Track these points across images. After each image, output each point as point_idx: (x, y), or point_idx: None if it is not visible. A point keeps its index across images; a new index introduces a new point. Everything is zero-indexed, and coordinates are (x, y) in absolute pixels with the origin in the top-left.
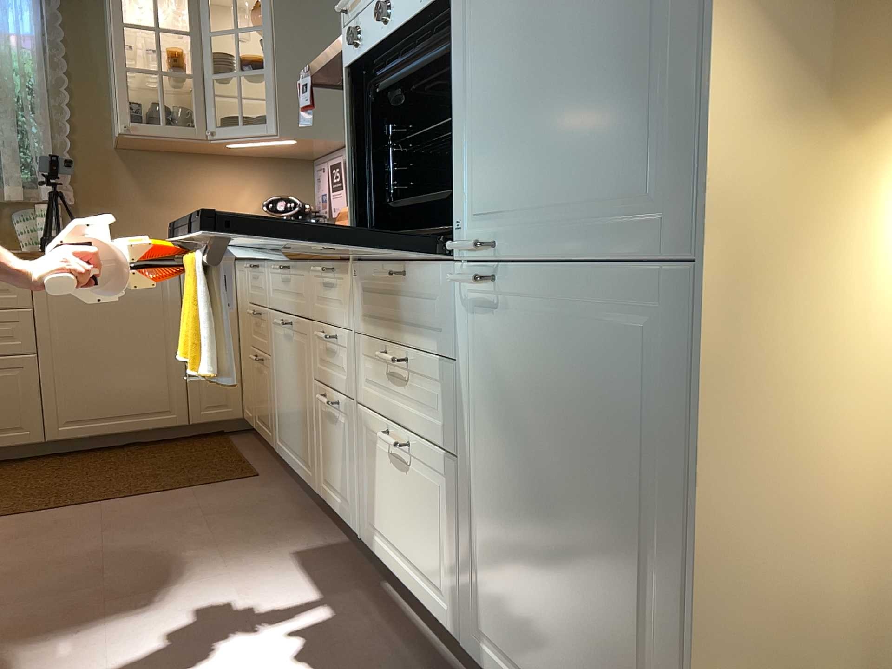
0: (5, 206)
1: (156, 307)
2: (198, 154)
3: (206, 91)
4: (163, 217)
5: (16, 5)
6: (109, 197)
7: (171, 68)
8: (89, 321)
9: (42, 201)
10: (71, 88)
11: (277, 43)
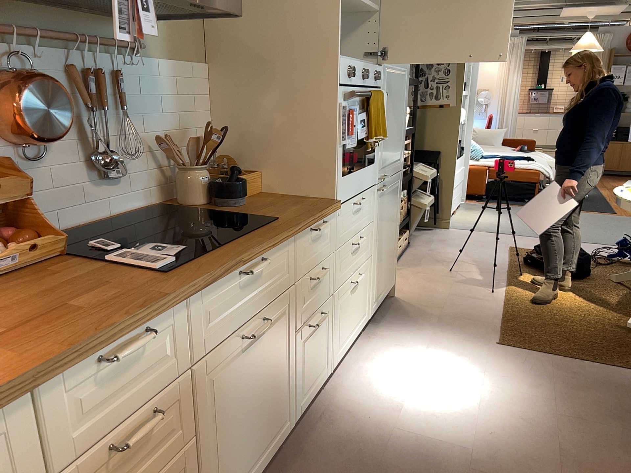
0: None
1: None
2: None
3: None
4: None
5: None
6: None
7: None
8: None
9: None
10: None
11: None
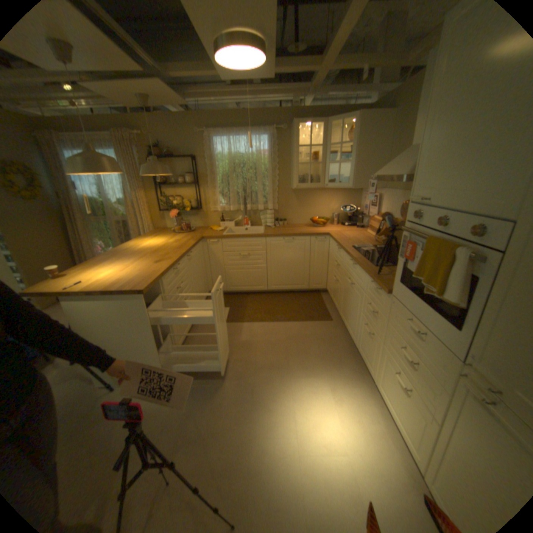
0: (257, 210)
1: (302, 252)
2: (318, 188)
3: (325, 169)
4: (304, 212)
5: (263, 140)
6: (287, 206)
7: (313, 159)
8: (281, 256)
9: (268, 209)
10: (278, 168)
11: (357, 148)
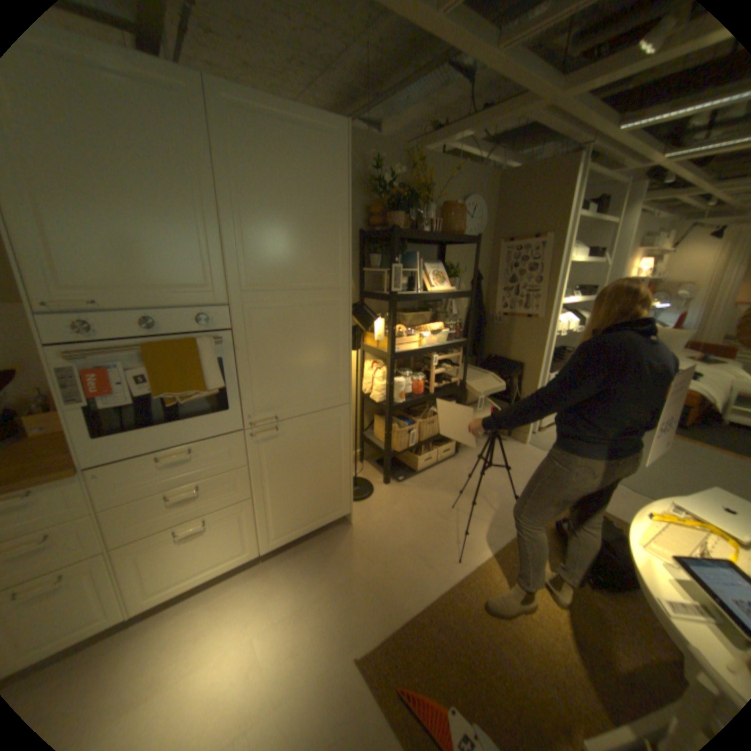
0: None
1: None
2: None
3: None
4: None
5: None
6: None
7: None
8: None
9: None
10: None
11: None
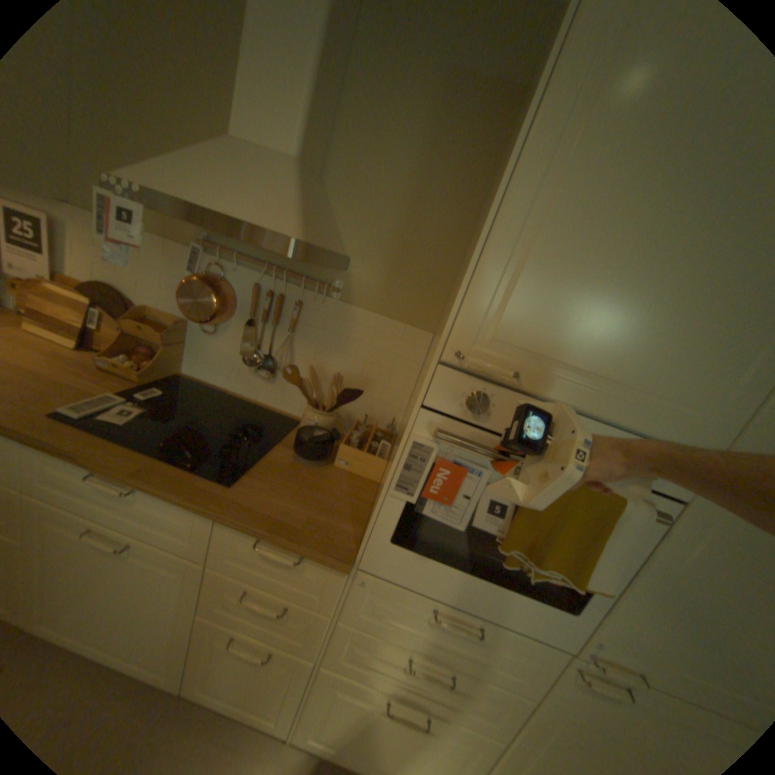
0: None
1: None
2: None
3: None
4: None
5: None
6: None
7: None
8: None
9: None
10: None
11: None
